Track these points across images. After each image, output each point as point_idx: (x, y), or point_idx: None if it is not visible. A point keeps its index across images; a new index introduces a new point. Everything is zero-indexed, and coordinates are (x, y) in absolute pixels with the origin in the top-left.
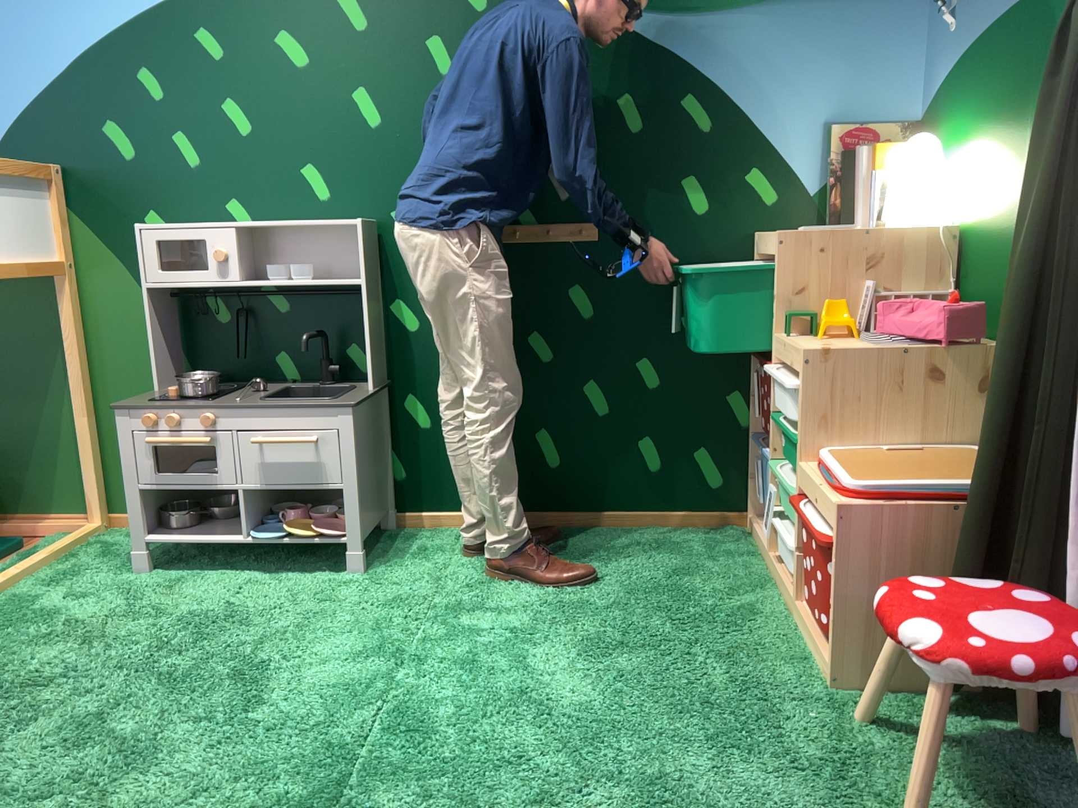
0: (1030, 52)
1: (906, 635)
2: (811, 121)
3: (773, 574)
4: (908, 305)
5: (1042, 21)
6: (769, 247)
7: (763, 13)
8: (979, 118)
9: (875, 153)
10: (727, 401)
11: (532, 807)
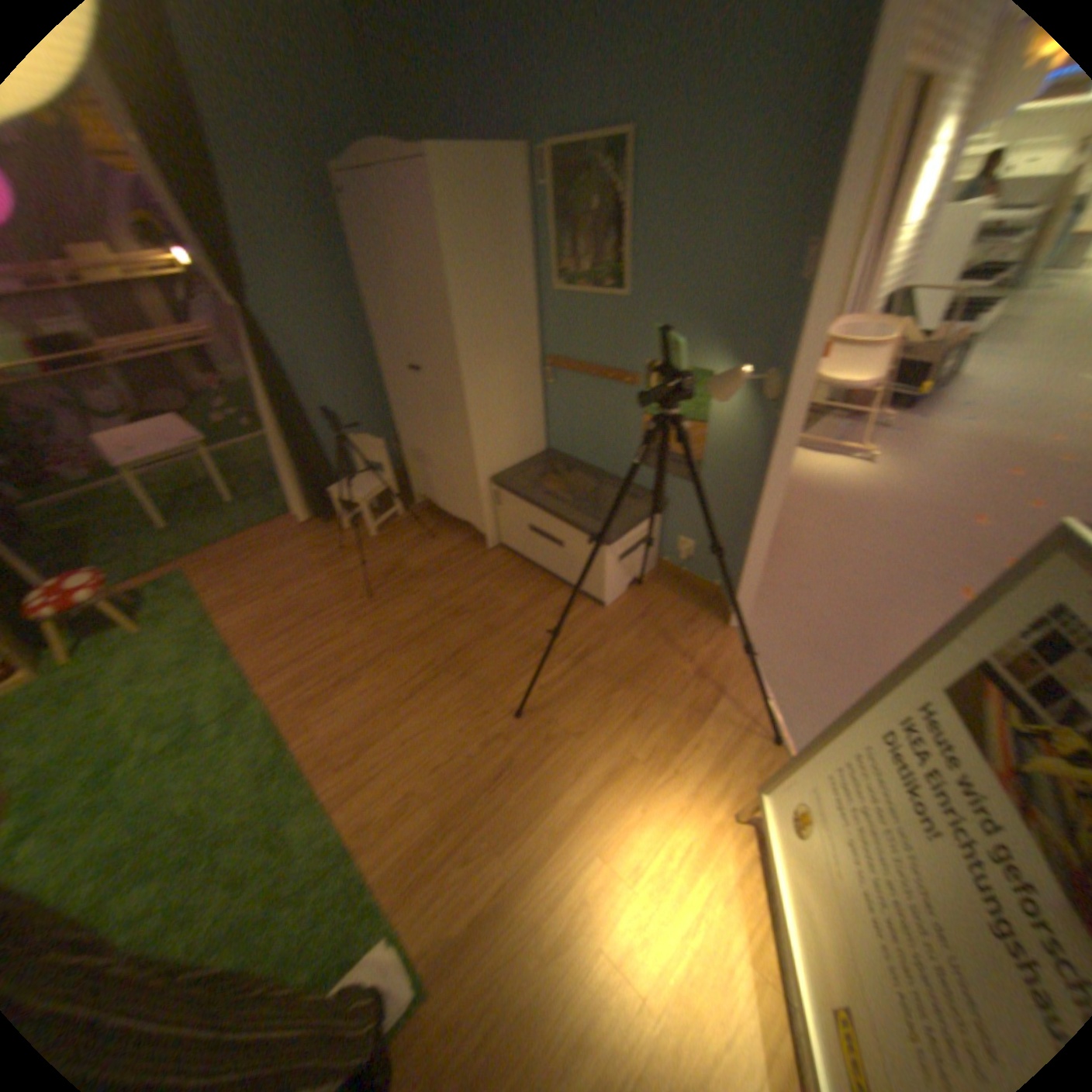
0: None
1: (83, 598)
2: None
3: None
4: None
5: None
6: None
7: None
8: None
9: None
10: None
11: (152, 705)
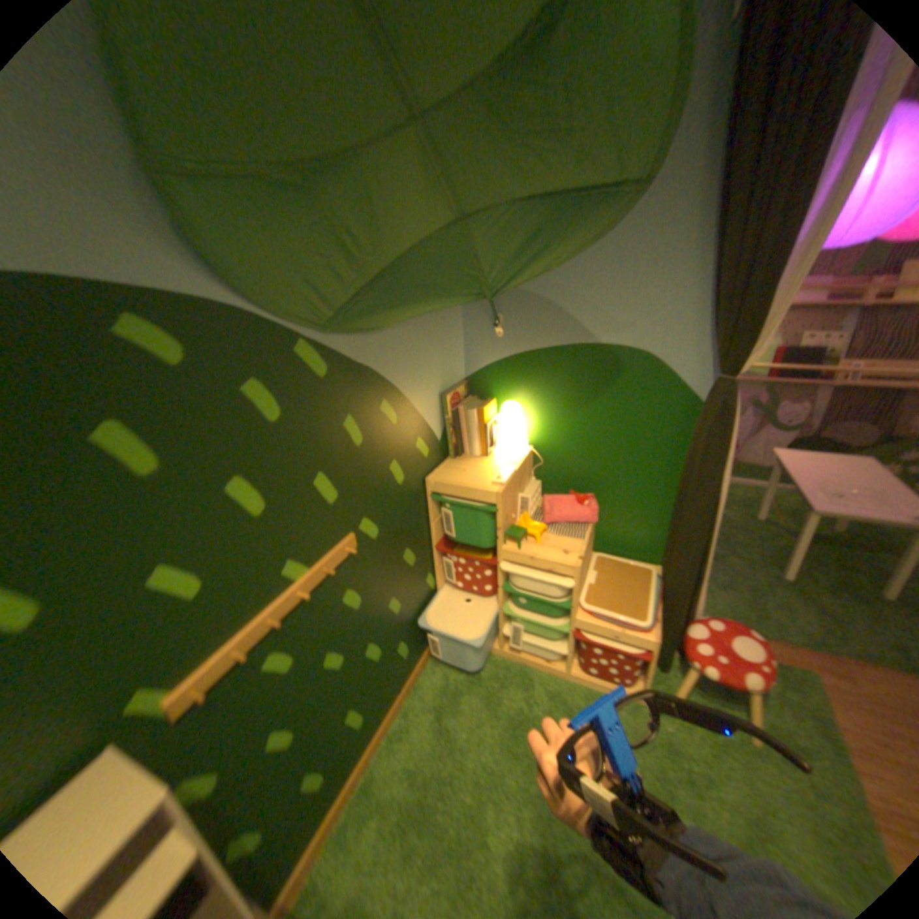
0: (596, 373)
1: (751, 688)
2: (436, 395)
3: (513, 659)
4: (550, 502)
5: (607, 361)
6: (471, 495)
7: (410, 324)
8: (543, 393)
9: (482, 412)
10: (426, 583)
11: None
